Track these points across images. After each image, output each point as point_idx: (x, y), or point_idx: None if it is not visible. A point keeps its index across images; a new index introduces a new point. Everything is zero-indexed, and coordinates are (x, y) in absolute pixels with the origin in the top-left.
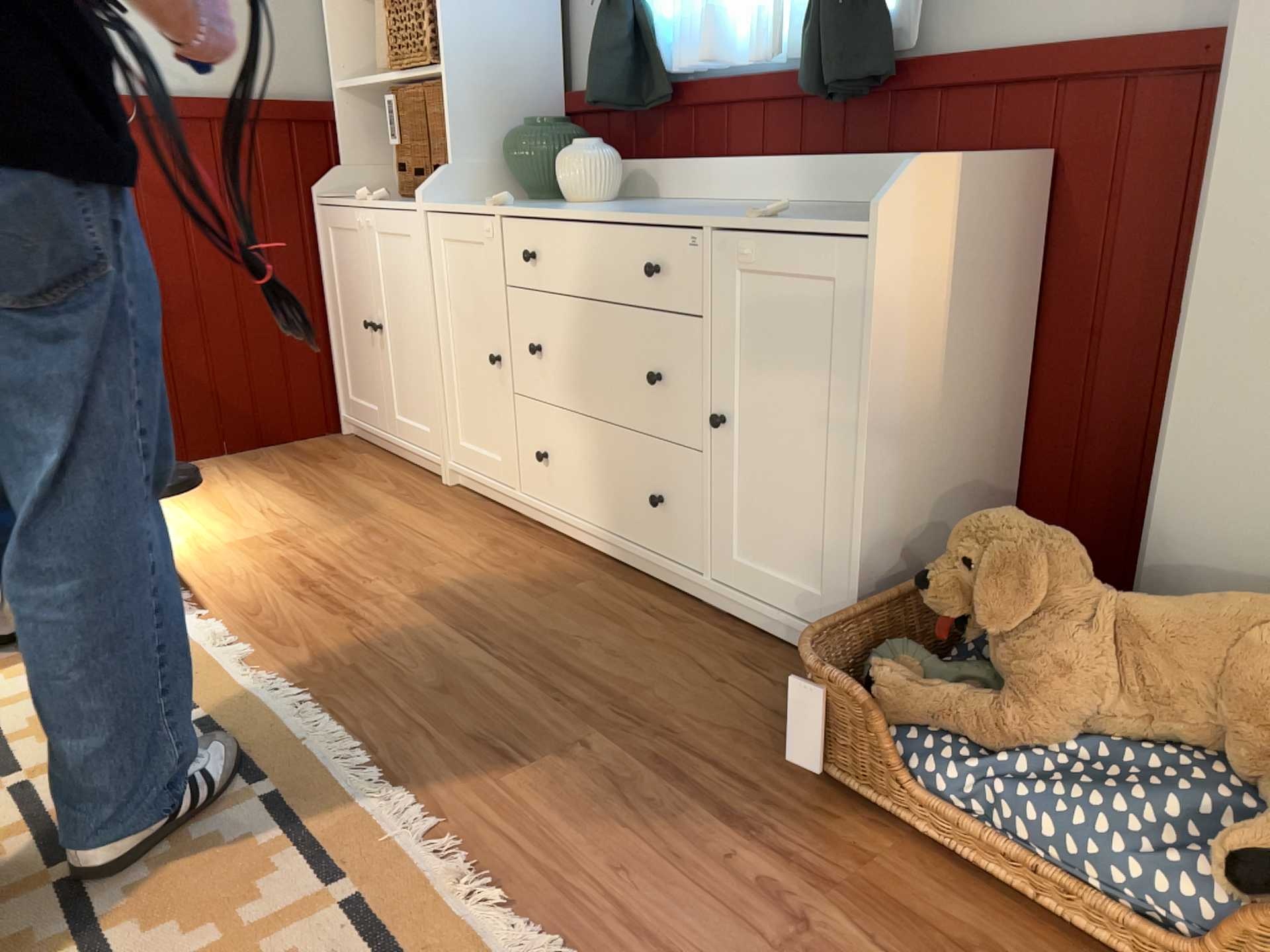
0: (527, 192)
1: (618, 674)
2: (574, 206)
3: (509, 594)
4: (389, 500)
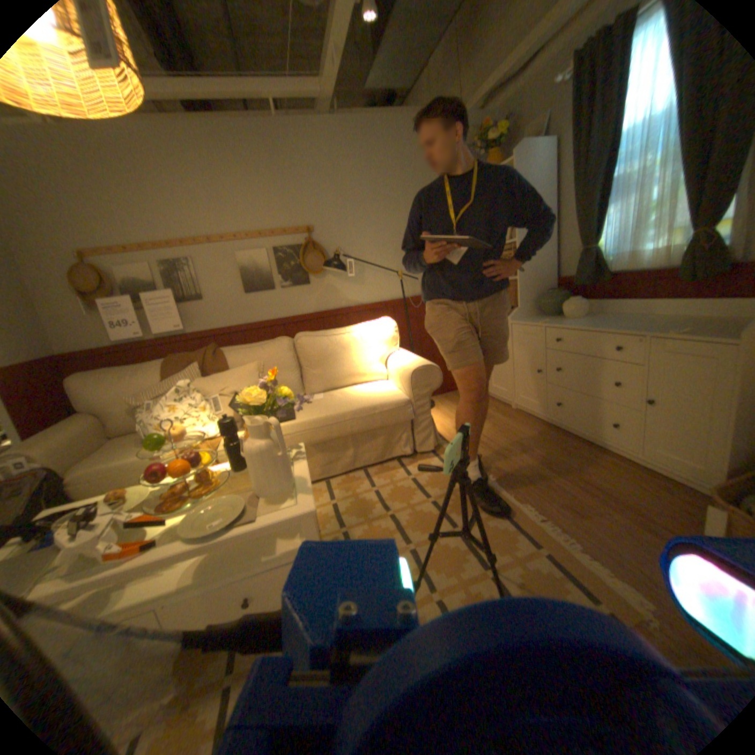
0: (547, 313)
1: (612, 489)
2: (573, 320)
3: (555, 453)
4: (496, 414)
